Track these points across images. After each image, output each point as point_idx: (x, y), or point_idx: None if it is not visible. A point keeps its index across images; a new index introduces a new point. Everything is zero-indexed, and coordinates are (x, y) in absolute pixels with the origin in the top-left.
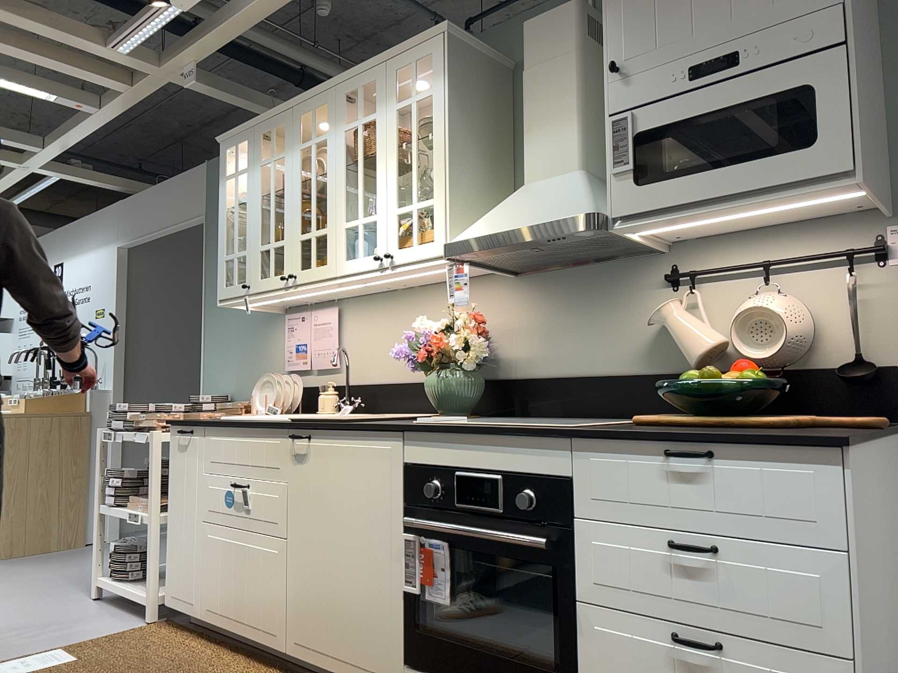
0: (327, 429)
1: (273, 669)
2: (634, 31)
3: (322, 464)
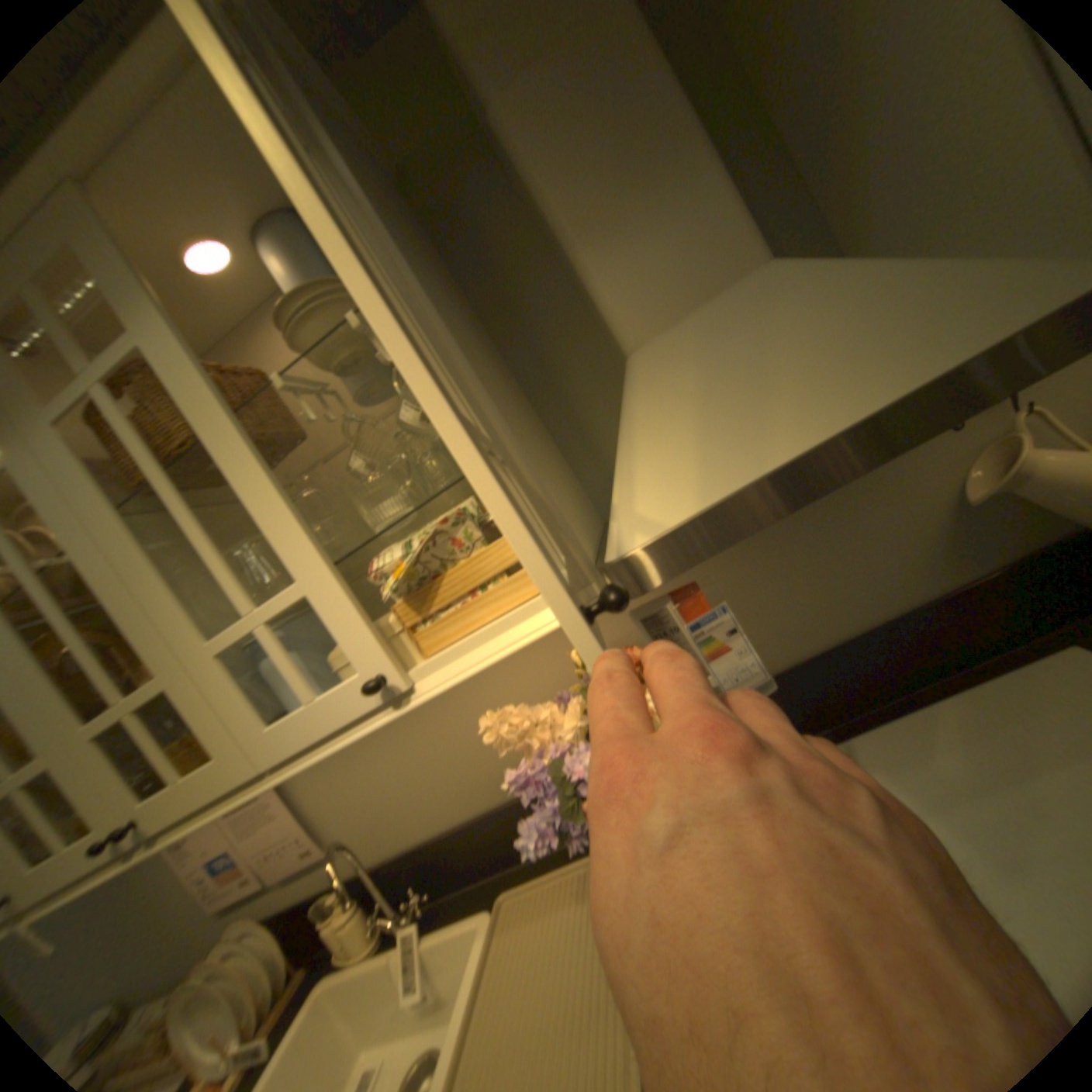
0: None
1: None
2: None
3: None
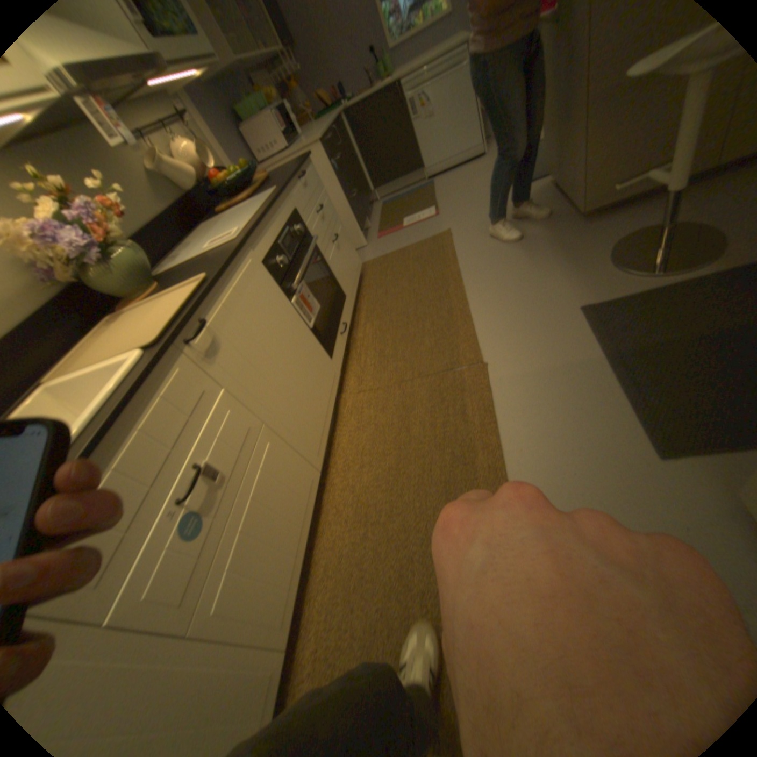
0: (212, 291)
1: (323, 503)
2: None
3: (233, 326)
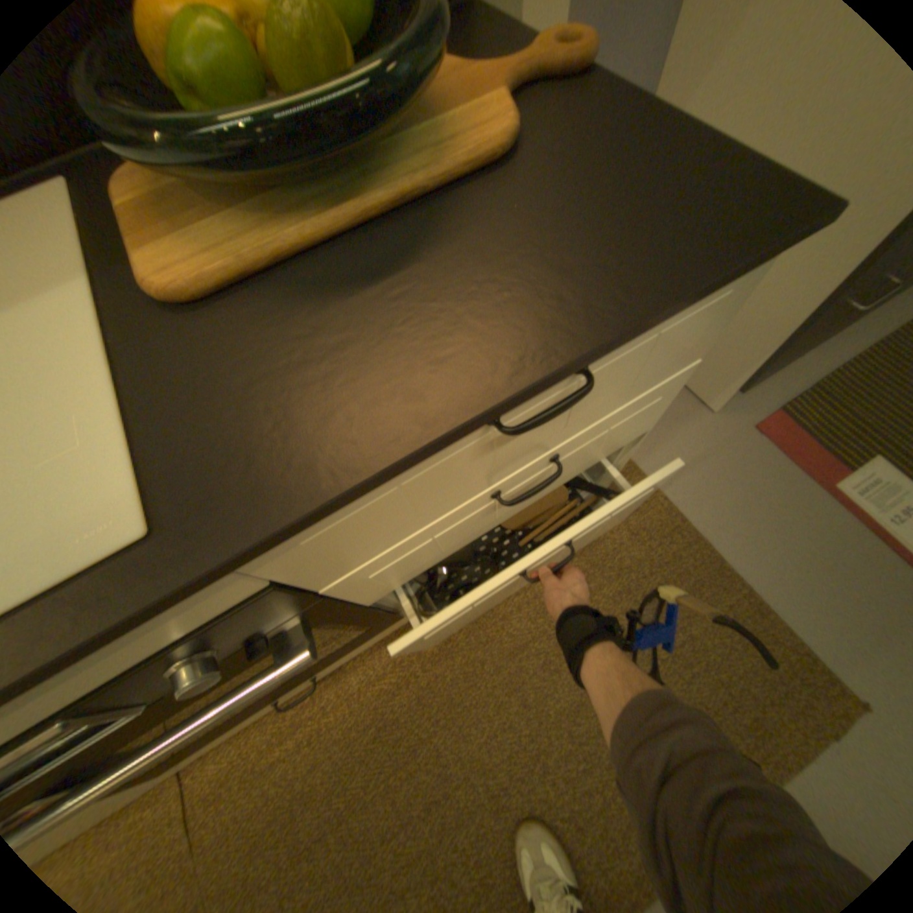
0: None
1: None
2: None
3: None
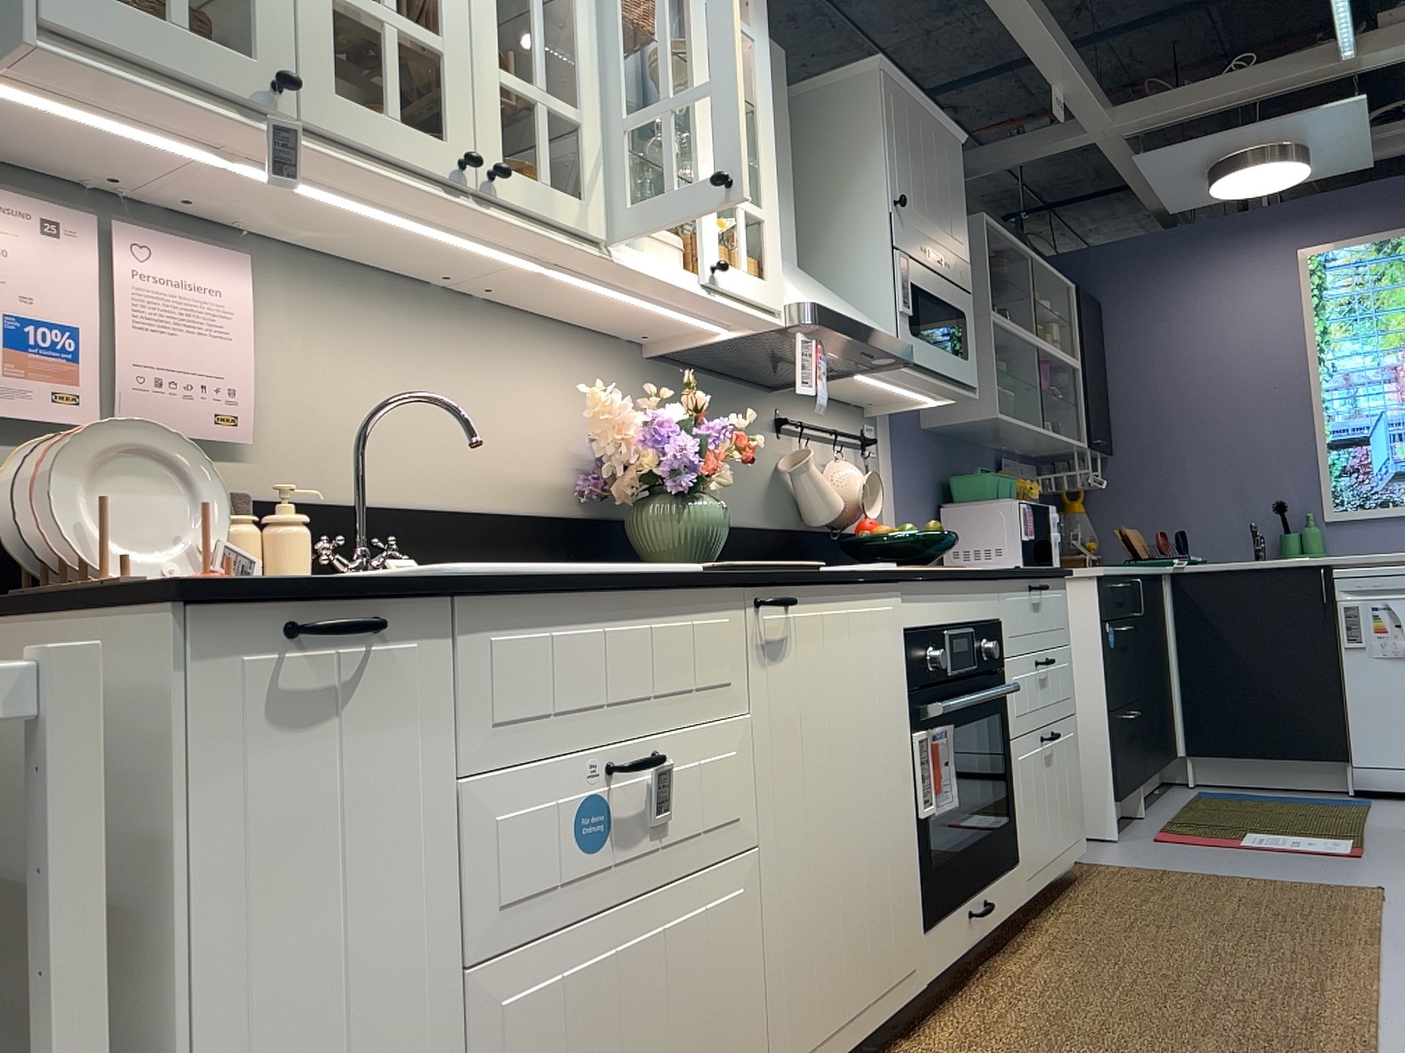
0: (825, 581)
1: None
2: (904, 178)
3: (815, 654)
